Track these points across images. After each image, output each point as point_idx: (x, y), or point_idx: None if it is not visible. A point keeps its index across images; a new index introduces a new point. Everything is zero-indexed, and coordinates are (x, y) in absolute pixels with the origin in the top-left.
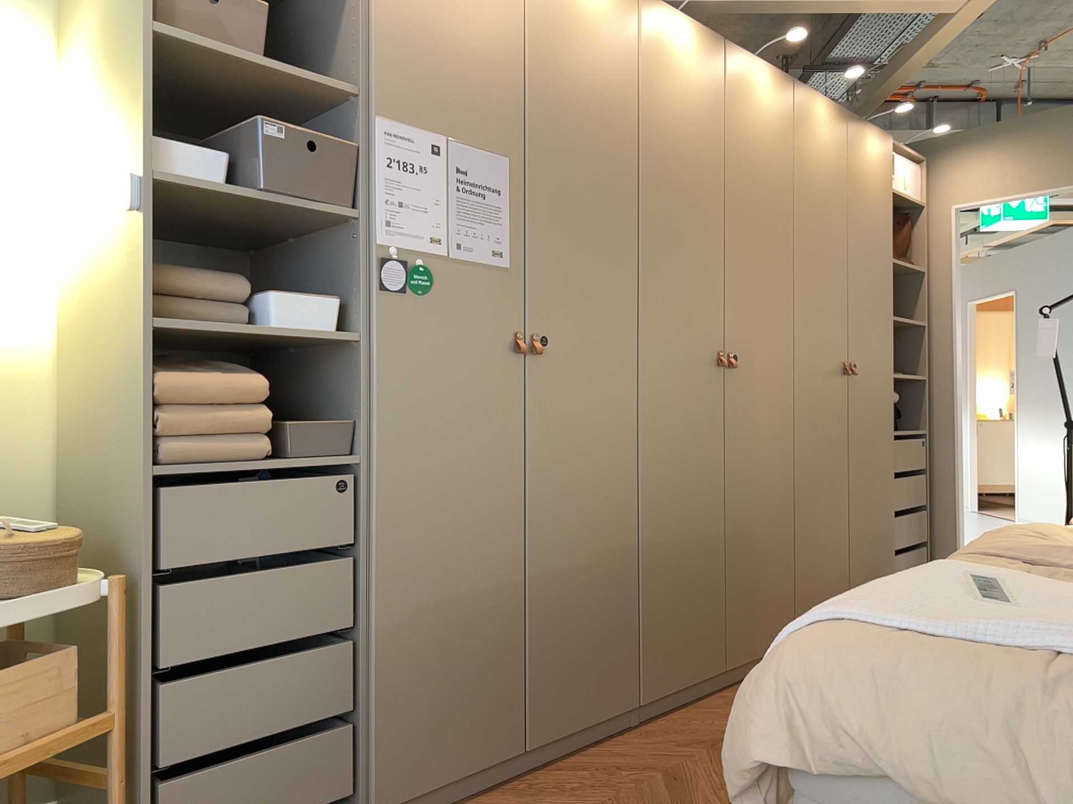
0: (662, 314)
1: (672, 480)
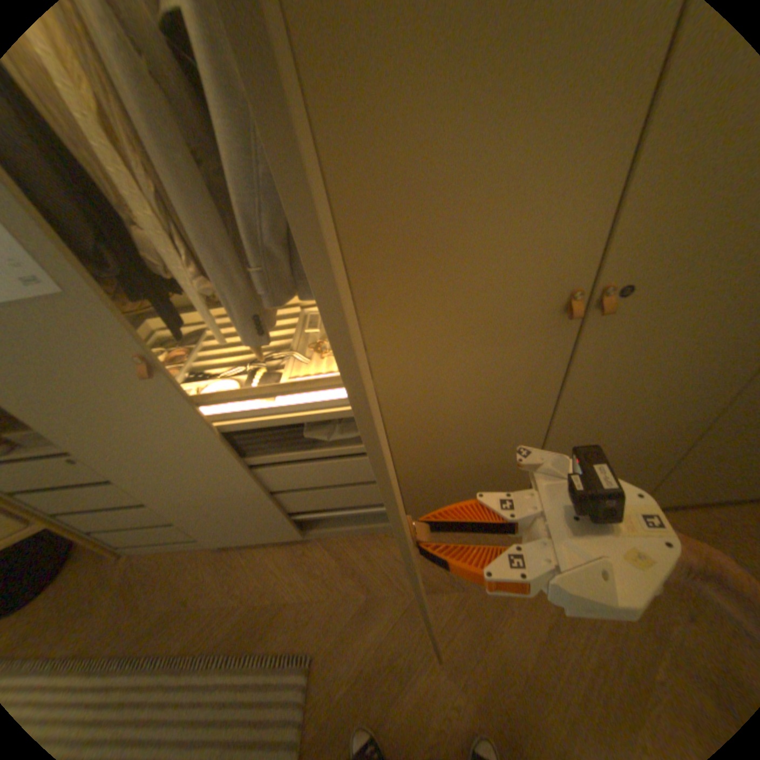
0: (408, 273)
1: (442, 436)
